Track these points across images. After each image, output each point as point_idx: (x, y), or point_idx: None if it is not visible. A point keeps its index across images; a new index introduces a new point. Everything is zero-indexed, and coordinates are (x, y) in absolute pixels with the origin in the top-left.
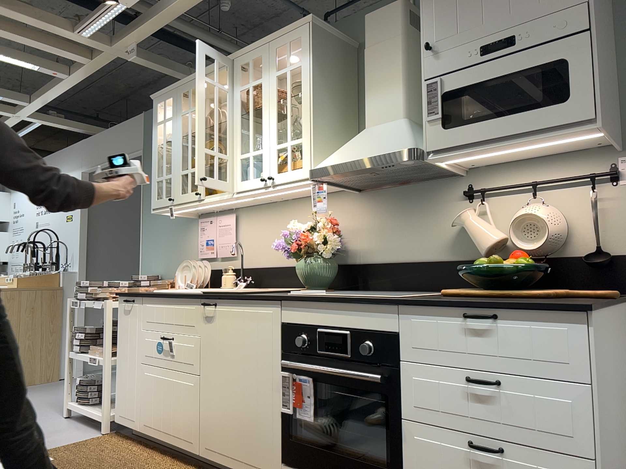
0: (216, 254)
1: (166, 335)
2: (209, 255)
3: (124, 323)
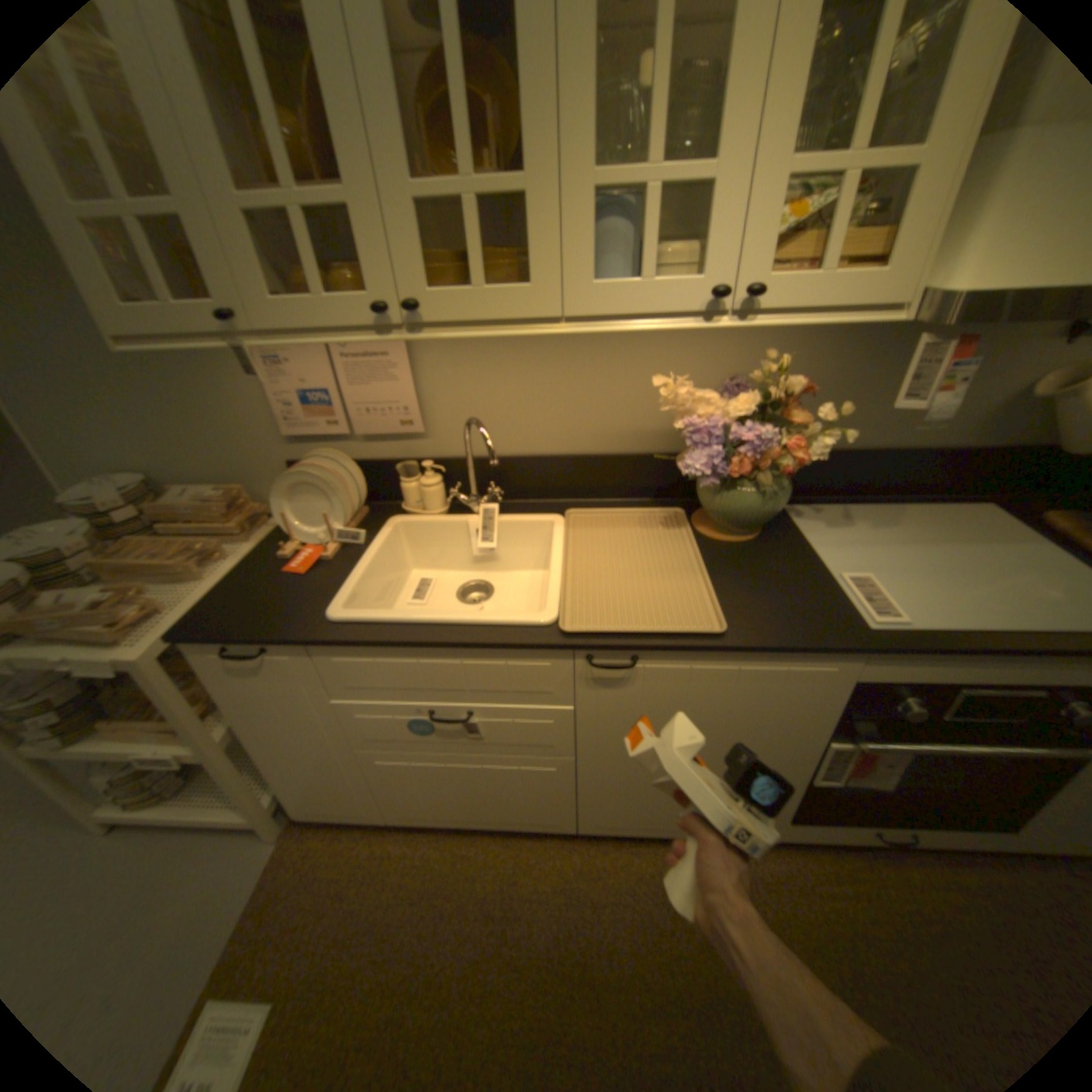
0: (346, 427)
1: (441, 708)
2: (323, 428)
3: (239, 693)
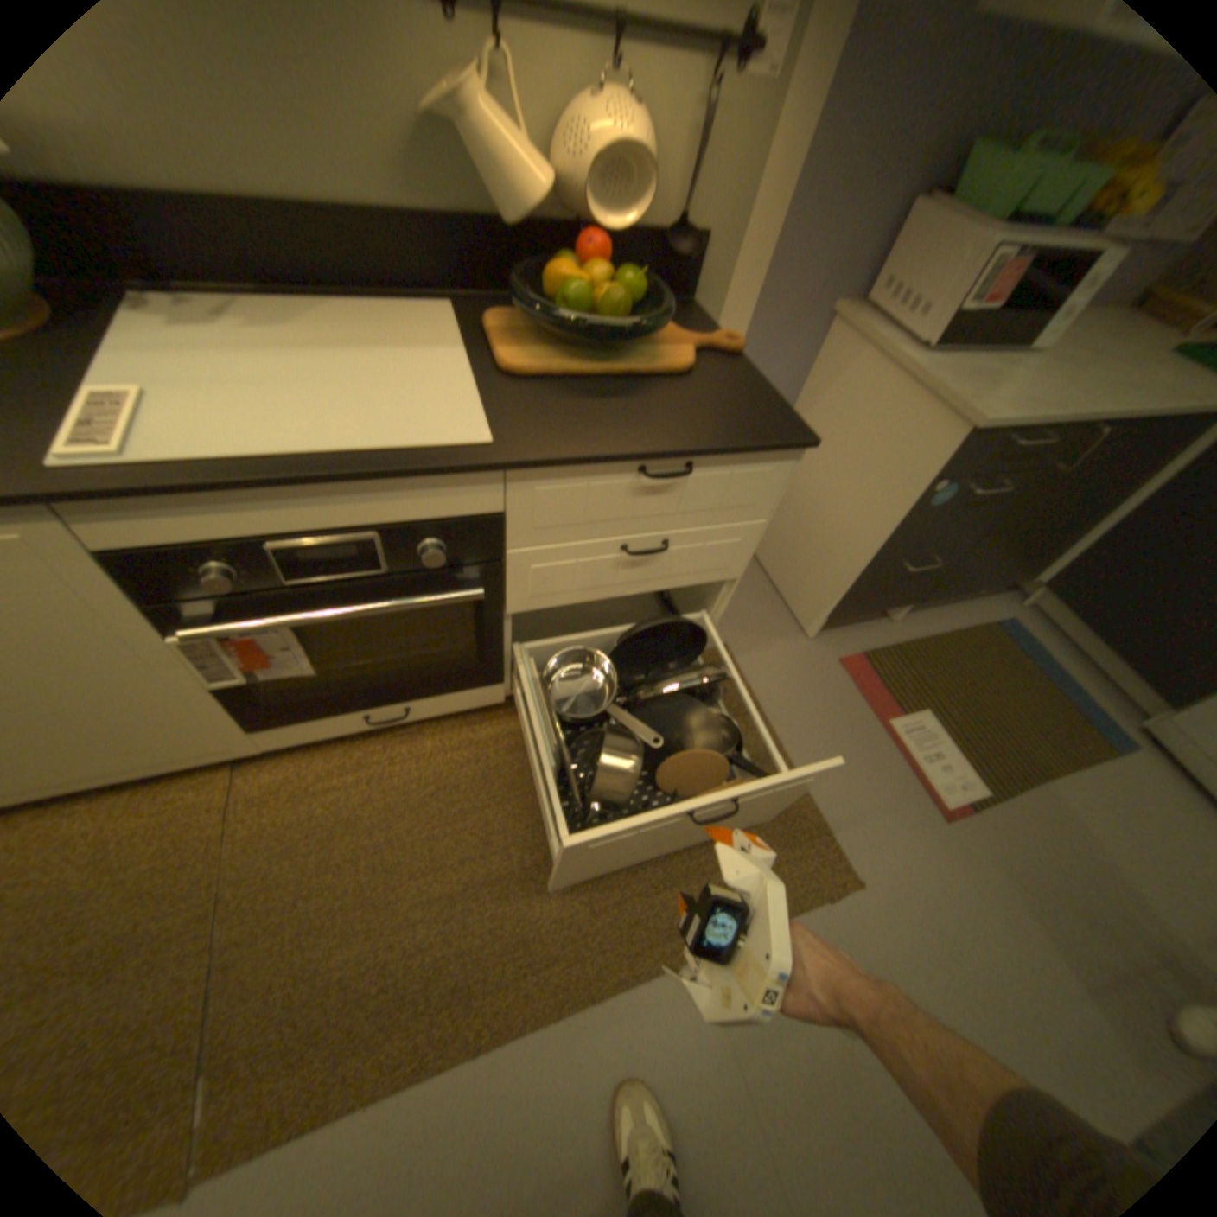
0: None
1: None
2: None
3: None
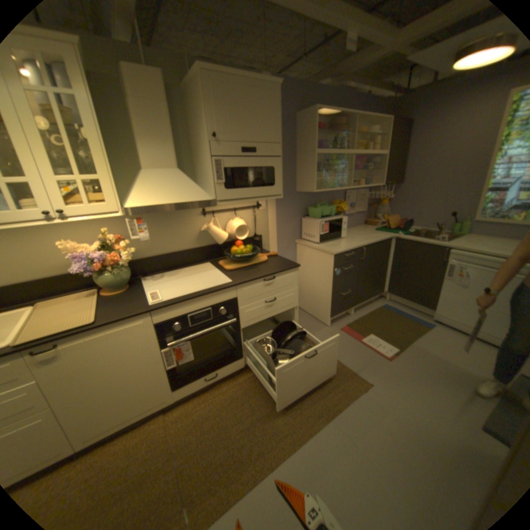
0: None
1: None
2: None
3: None
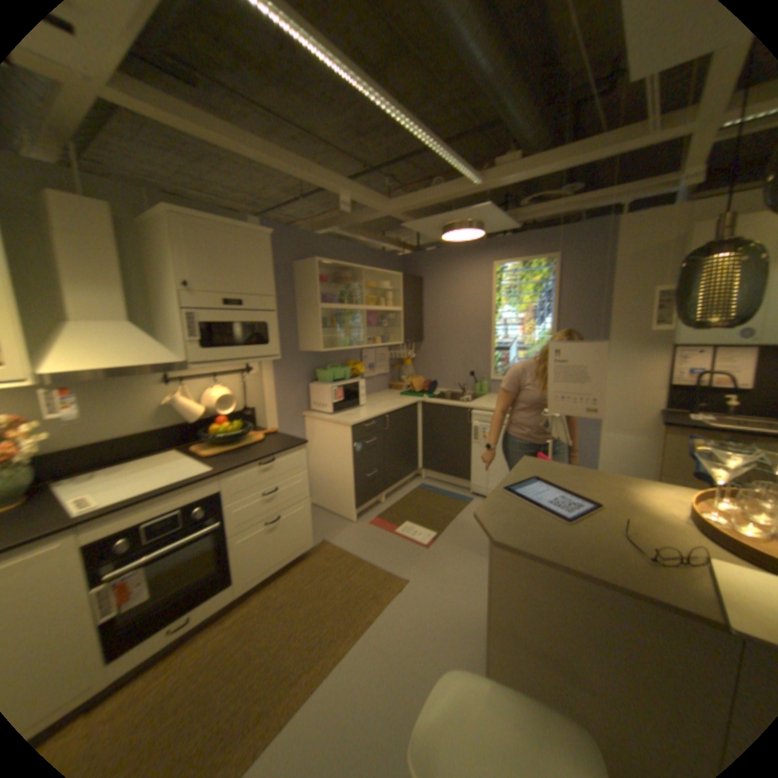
0: None
1: None
2: None
3: None
